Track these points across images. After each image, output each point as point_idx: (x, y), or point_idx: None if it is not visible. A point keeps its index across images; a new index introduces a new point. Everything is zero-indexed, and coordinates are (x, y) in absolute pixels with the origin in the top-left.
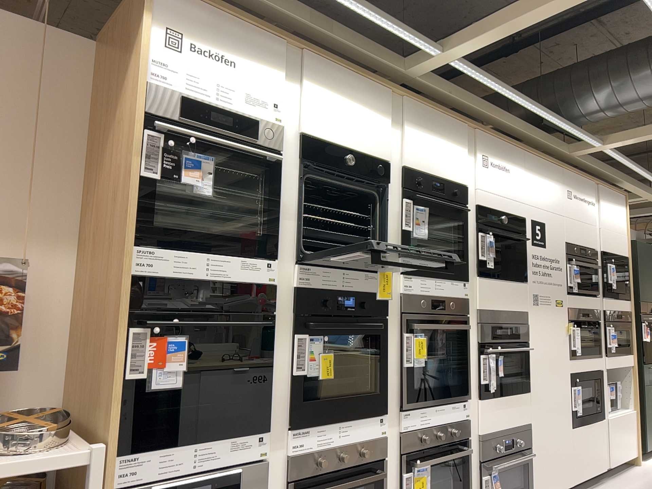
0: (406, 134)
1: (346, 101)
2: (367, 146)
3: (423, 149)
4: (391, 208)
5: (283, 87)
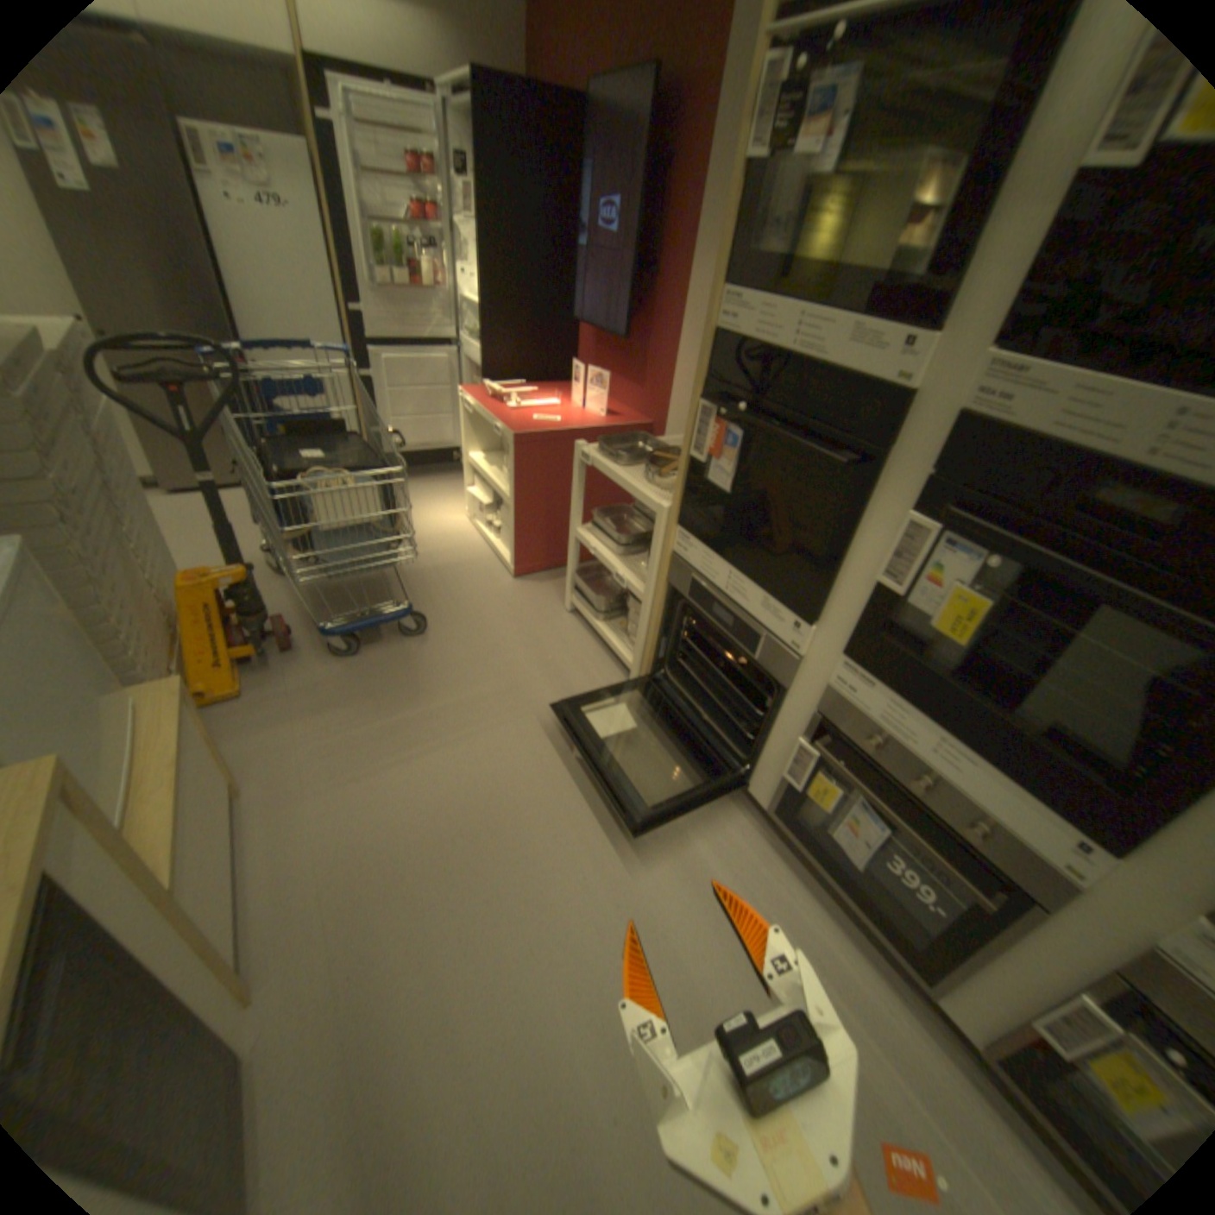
0: None
1: None
2: None
3: None
4: None
5: None
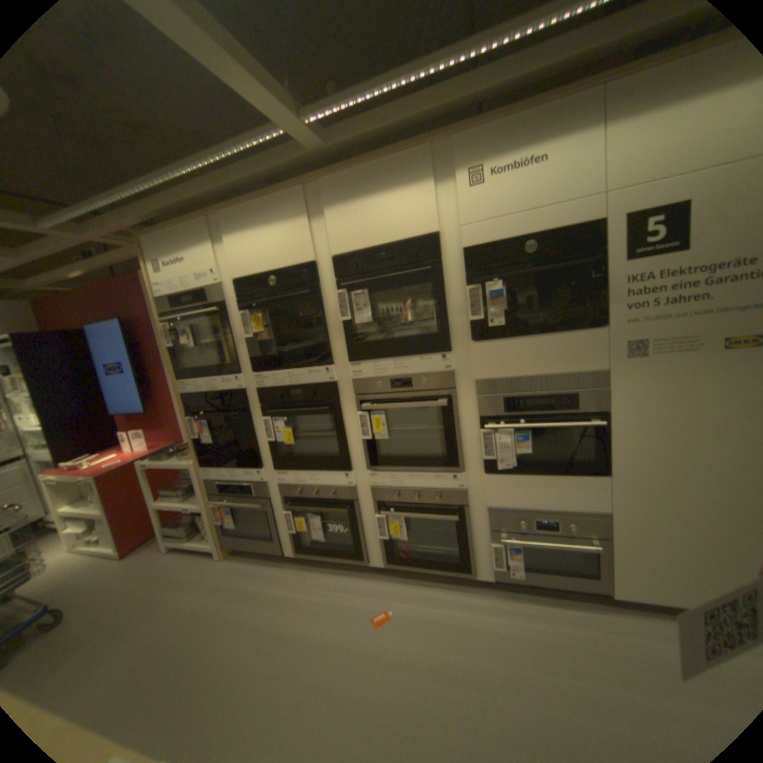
0: (330, 214)
1: (257, 226)
2: (287, 256)
3: (359, 217)
4: (331, 303)
5: (207, 250)
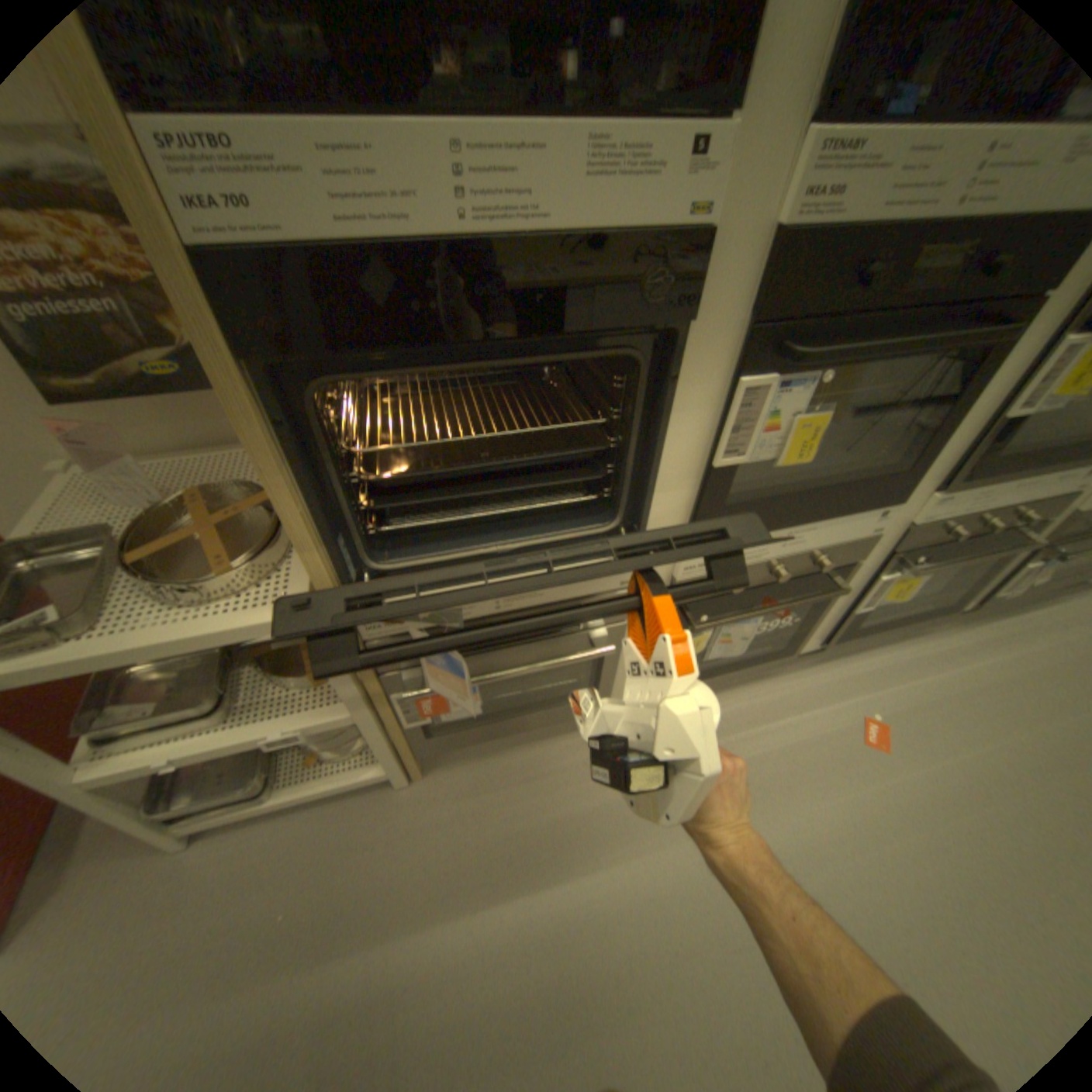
0: None
1: None
2: None
3: None
4: None
5: None
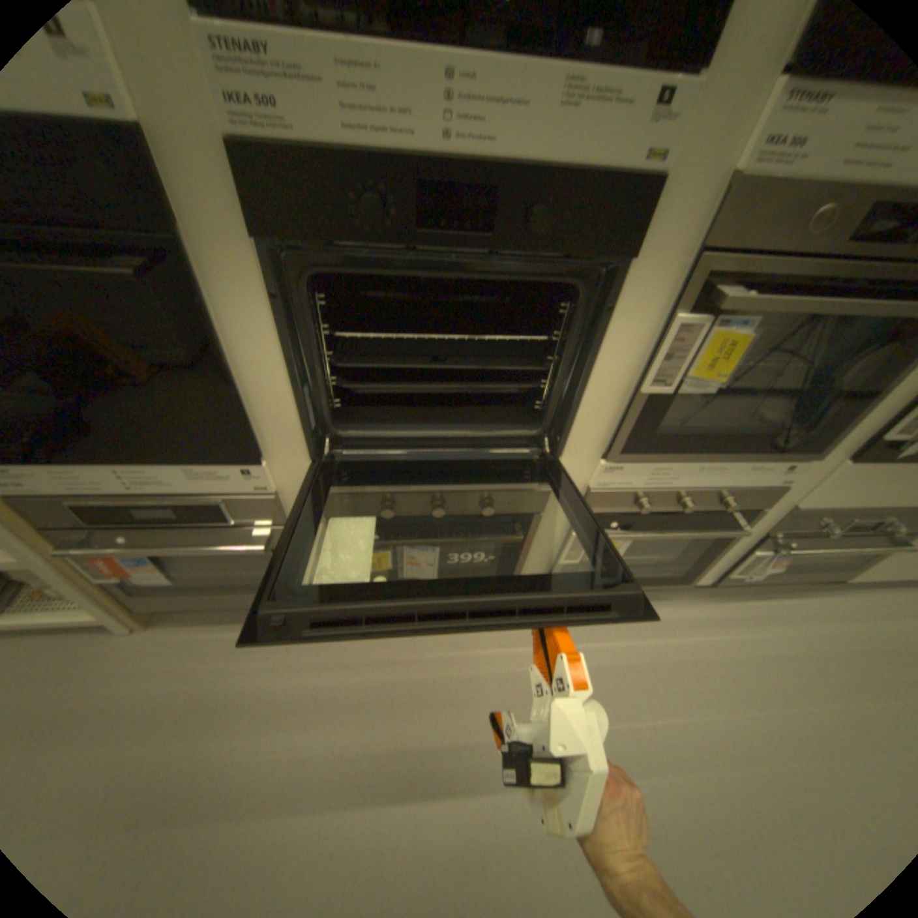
0: None
1: None
2: None
3: None
4: None
5: None
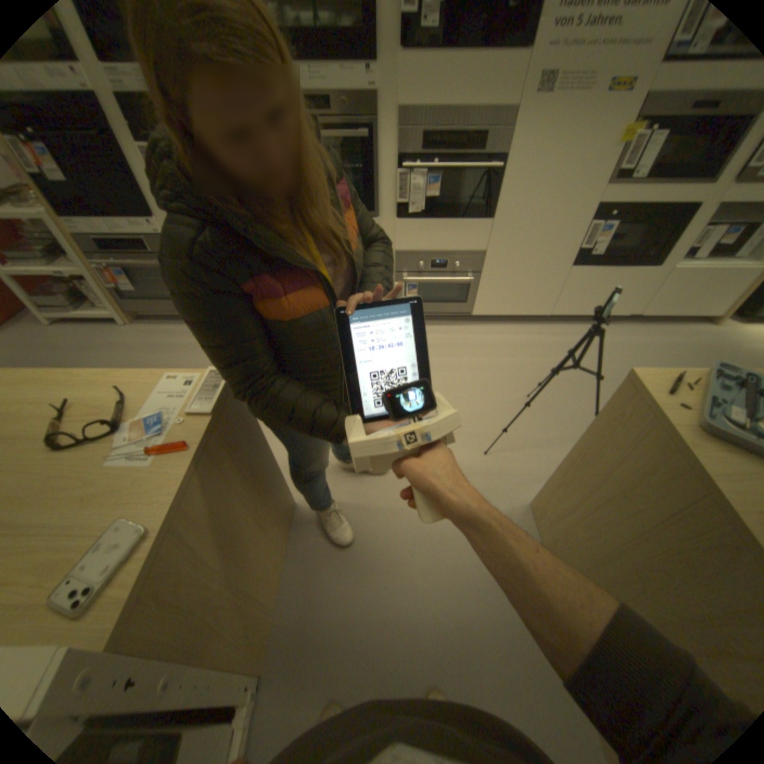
0: None
1: None
2: None
3: None
4: None
5: None
